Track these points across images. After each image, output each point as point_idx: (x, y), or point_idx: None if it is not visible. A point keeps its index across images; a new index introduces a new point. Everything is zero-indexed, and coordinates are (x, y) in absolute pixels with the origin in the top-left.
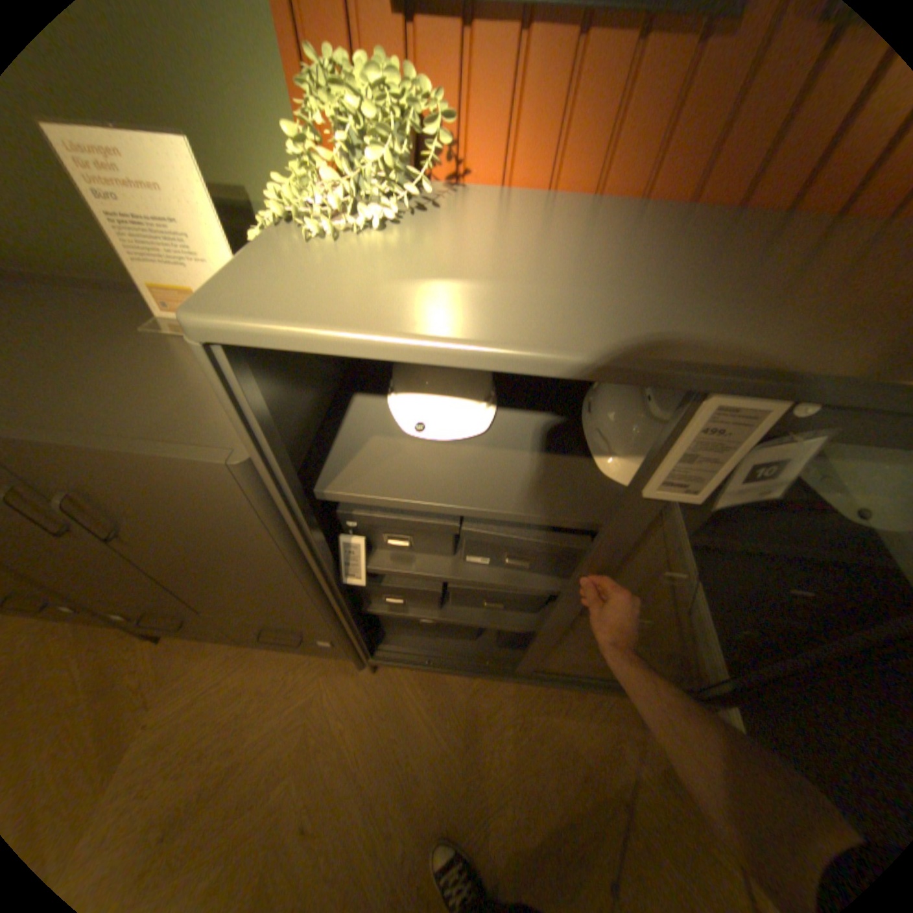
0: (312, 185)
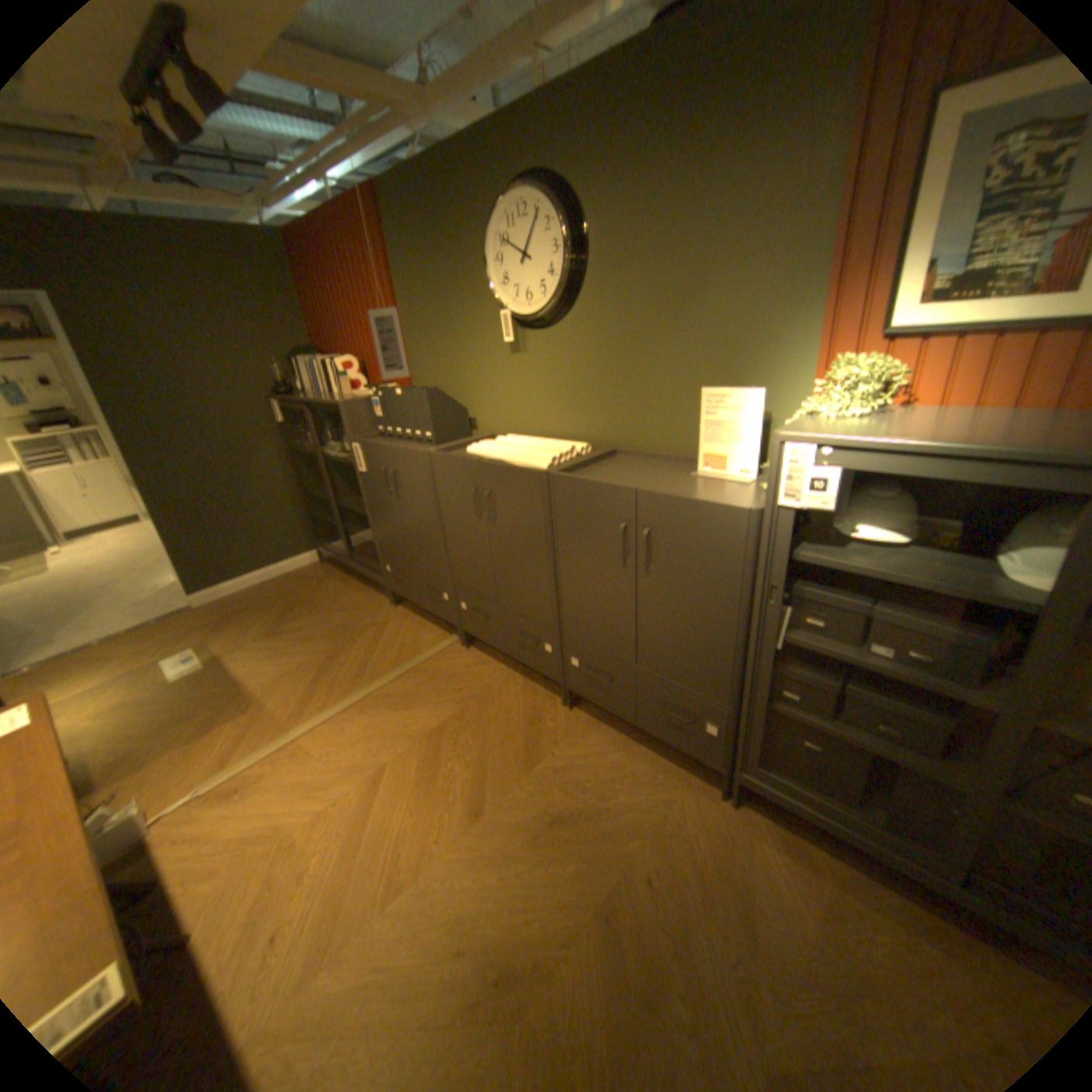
0: (826, 402)
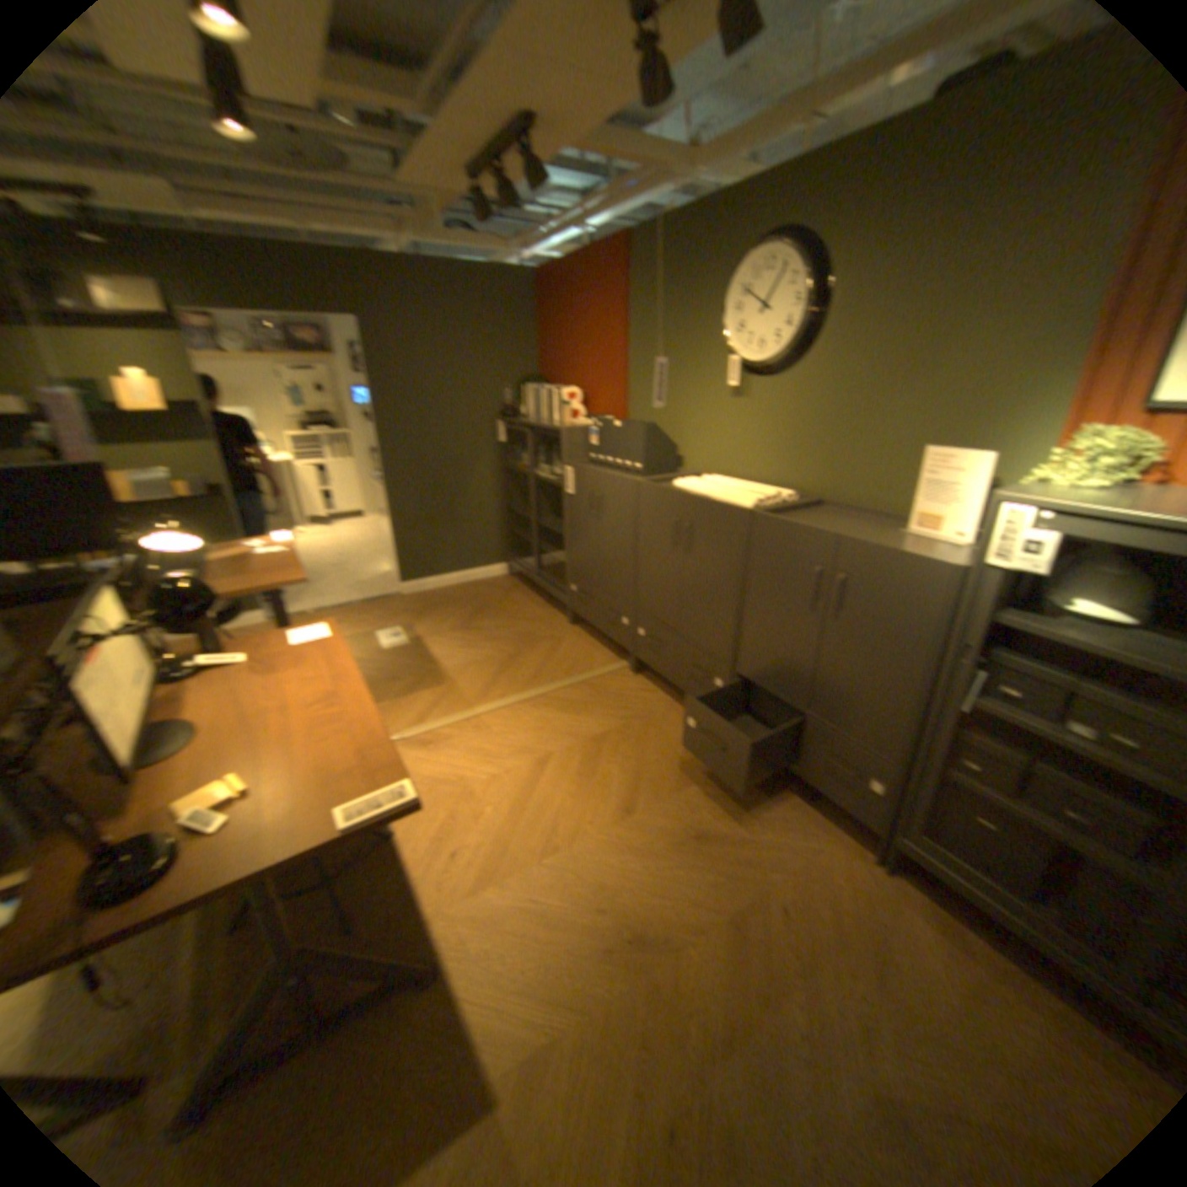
0: (1062, 470)
